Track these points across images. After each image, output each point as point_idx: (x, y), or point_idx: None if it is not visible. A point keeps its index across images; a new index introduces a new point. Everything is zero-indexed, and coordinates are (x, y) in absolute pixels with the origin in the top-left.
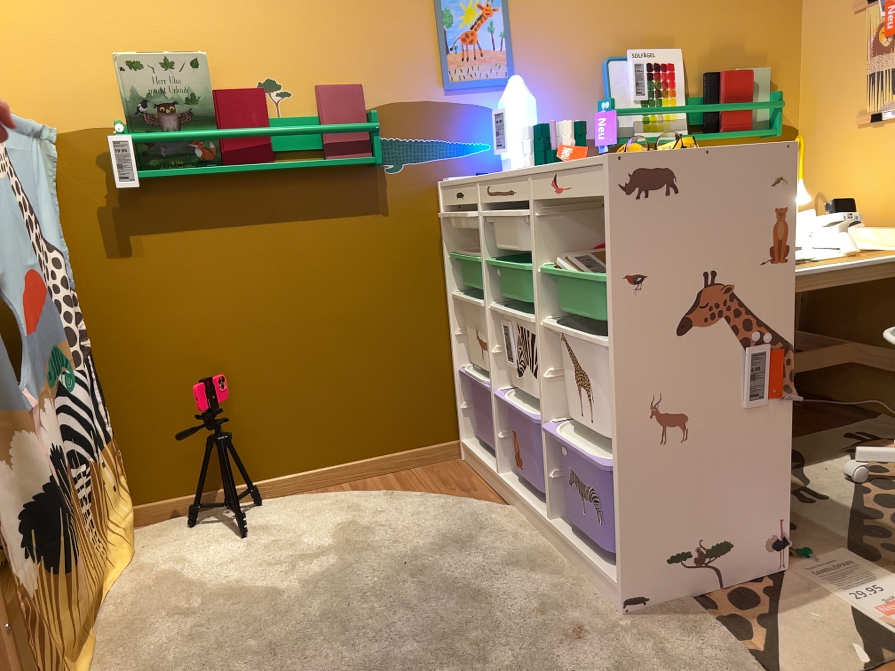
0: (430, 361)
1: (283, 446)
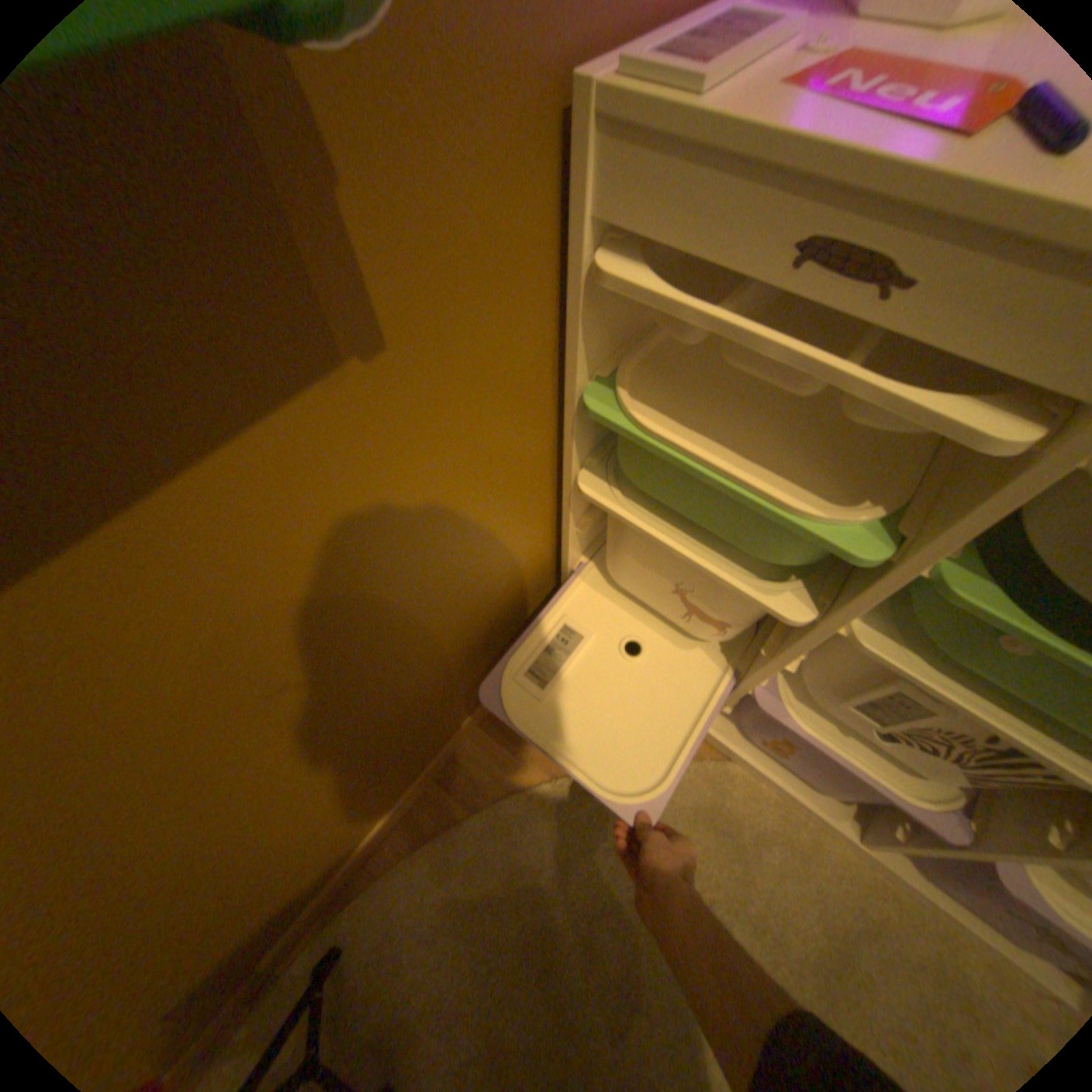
0: (525, 582)
1: (318, 869)
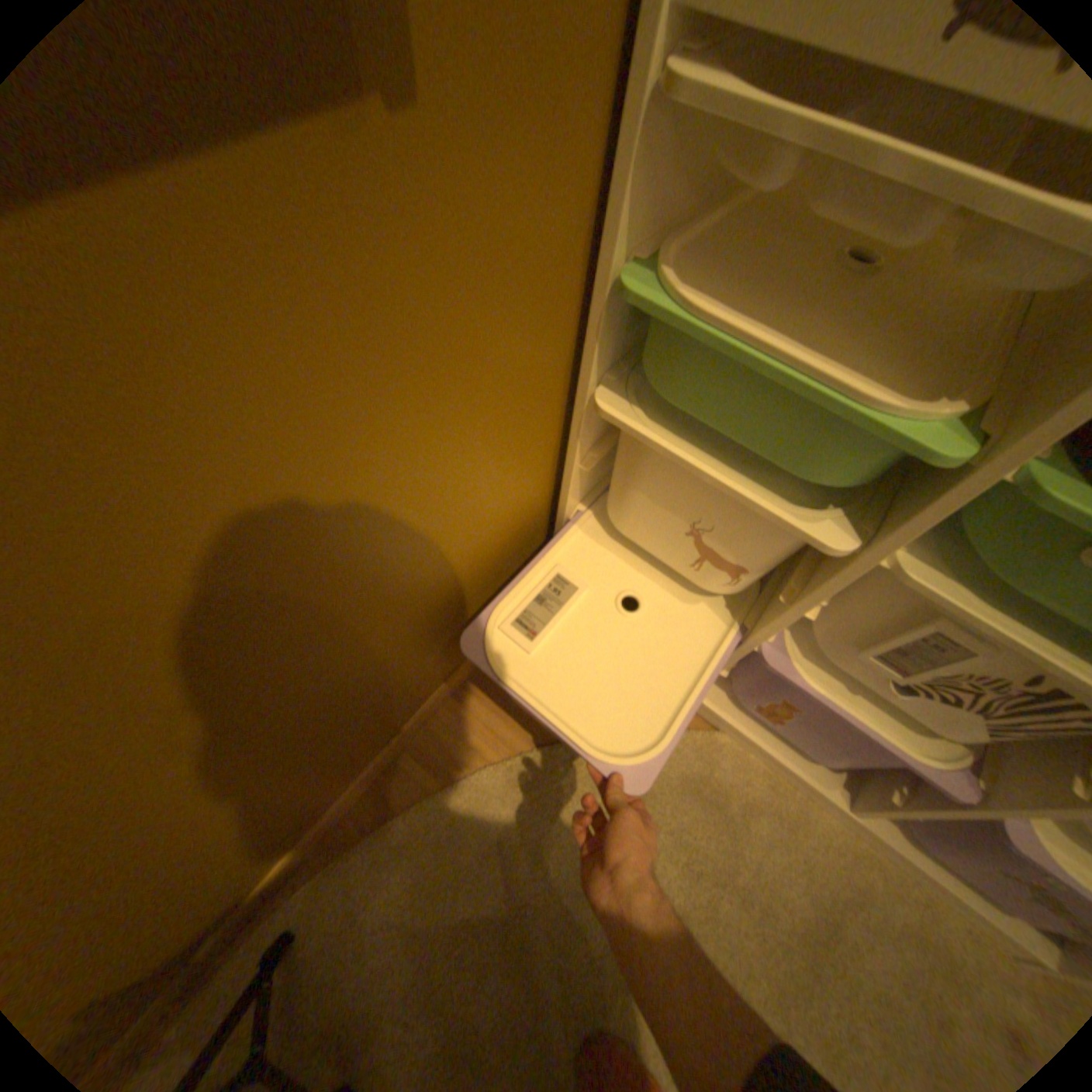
0: (519, 527)
1: (272, 842)
